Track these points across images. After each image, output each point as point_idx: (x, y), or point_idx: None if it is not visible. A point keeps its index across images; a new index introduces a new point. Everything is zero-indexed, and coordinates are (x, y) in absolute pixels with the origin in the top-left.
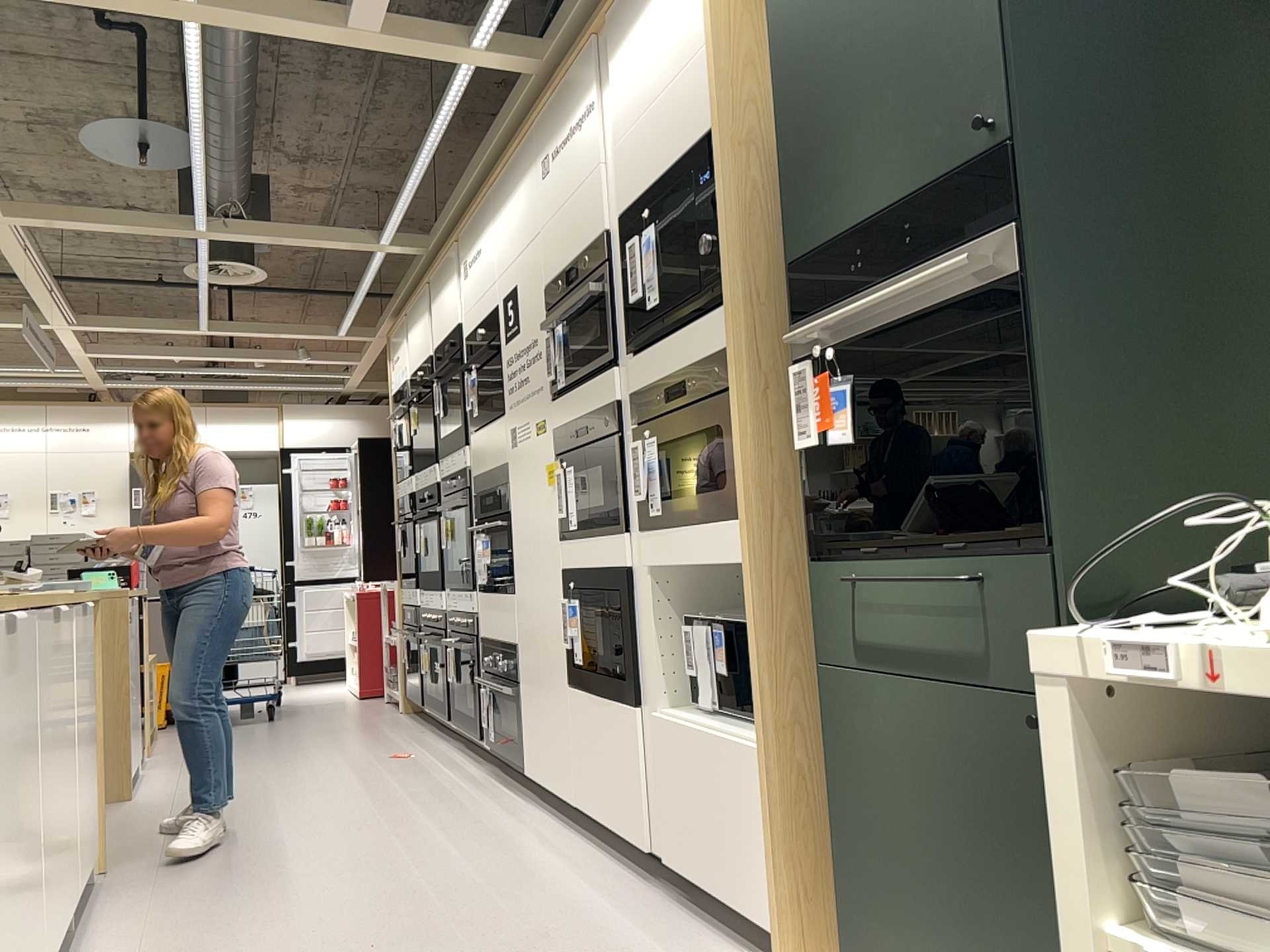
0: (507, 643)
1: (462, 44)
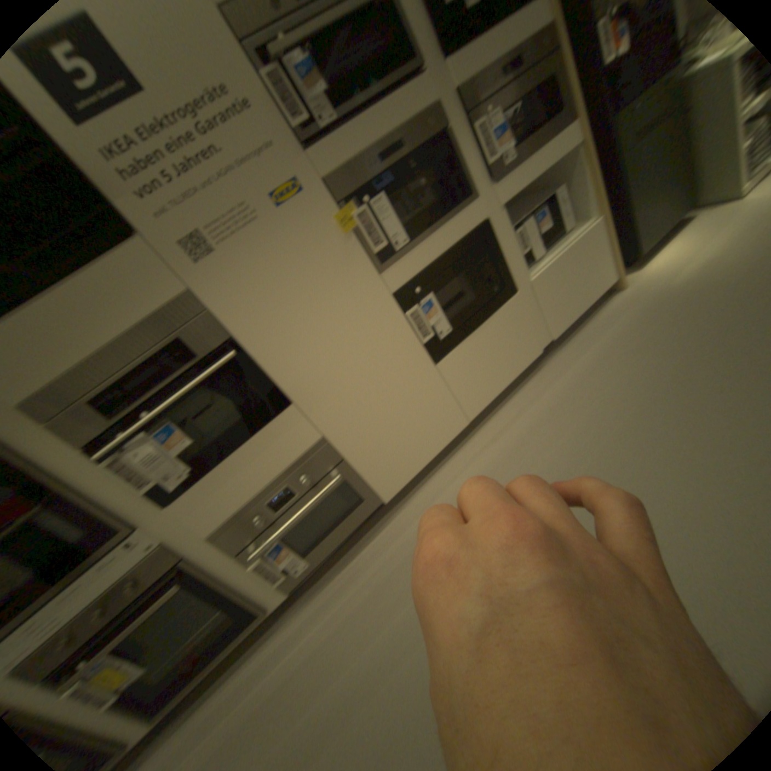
0: (299, 457)
1: None
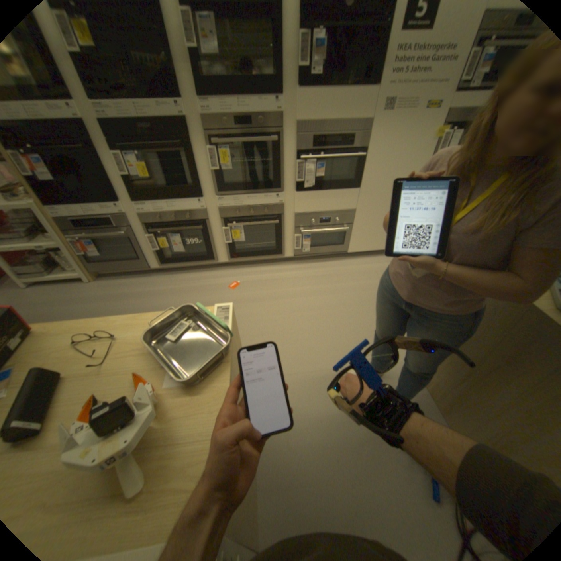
0: (341, 209)
1: None
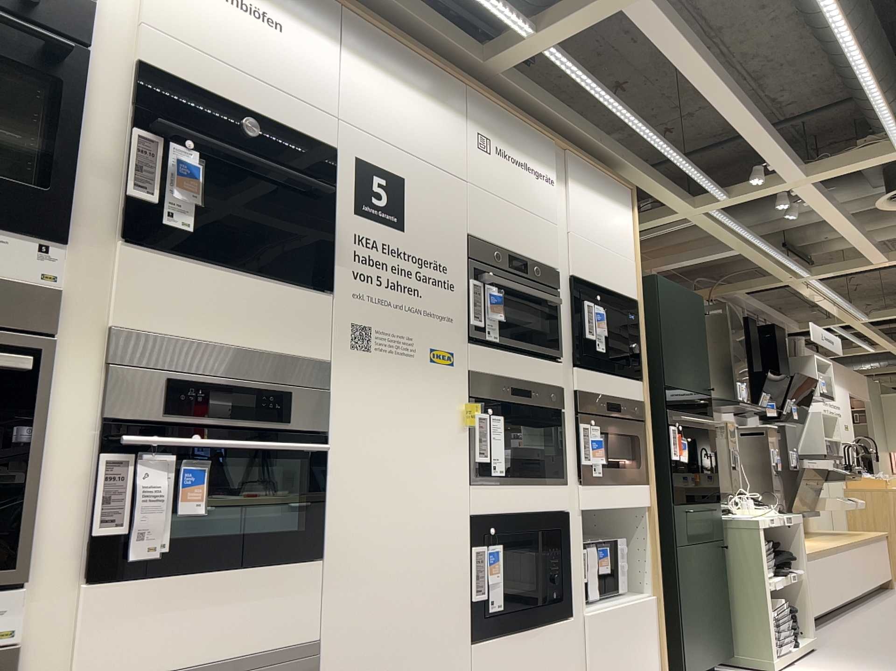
0: (273, 649)
1: (535, 19)
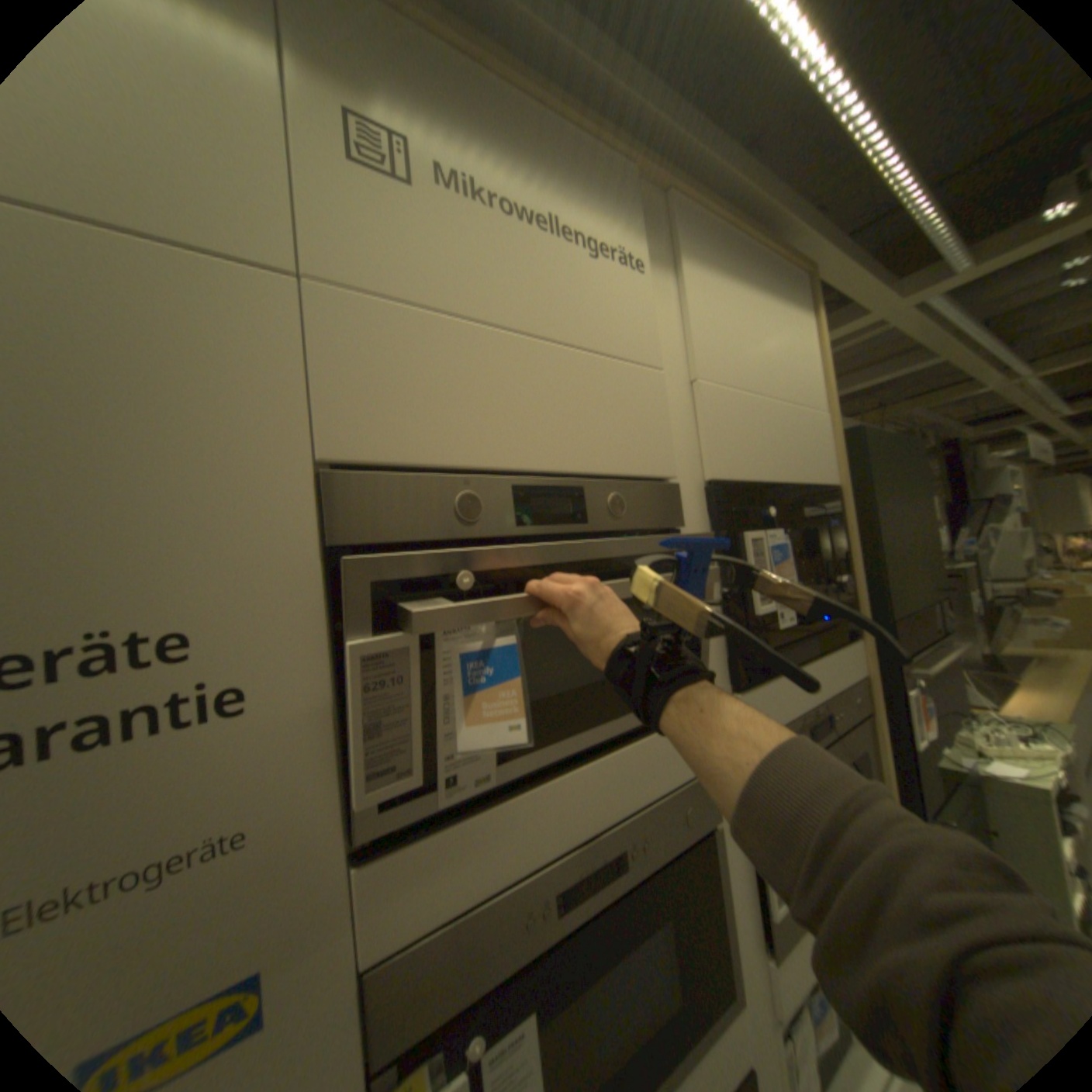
0: None
1: None
